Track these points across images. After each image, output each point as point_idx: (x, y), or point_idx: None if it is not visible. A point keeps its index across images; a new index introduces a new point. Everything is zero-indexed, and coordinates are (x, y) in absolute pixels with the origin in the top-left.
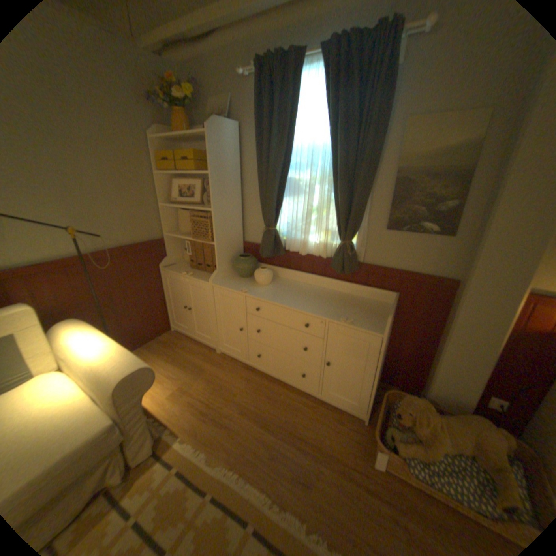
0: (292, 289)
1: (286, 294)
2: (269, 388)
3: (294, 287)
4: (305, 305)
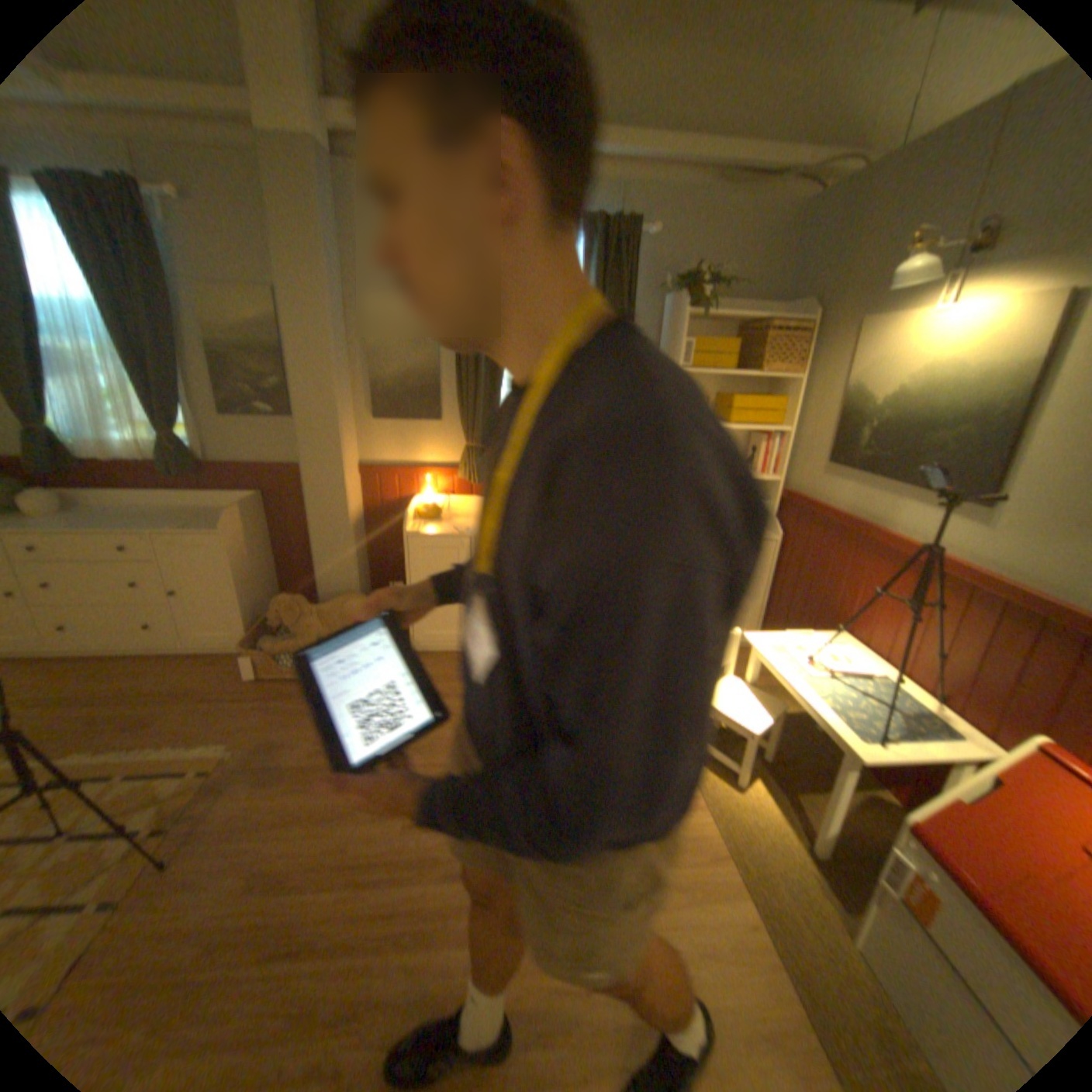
0: (100, 516)
1: (85, 522)
2: (92, 671)
3: (106, 513)
4: (115, 527)
